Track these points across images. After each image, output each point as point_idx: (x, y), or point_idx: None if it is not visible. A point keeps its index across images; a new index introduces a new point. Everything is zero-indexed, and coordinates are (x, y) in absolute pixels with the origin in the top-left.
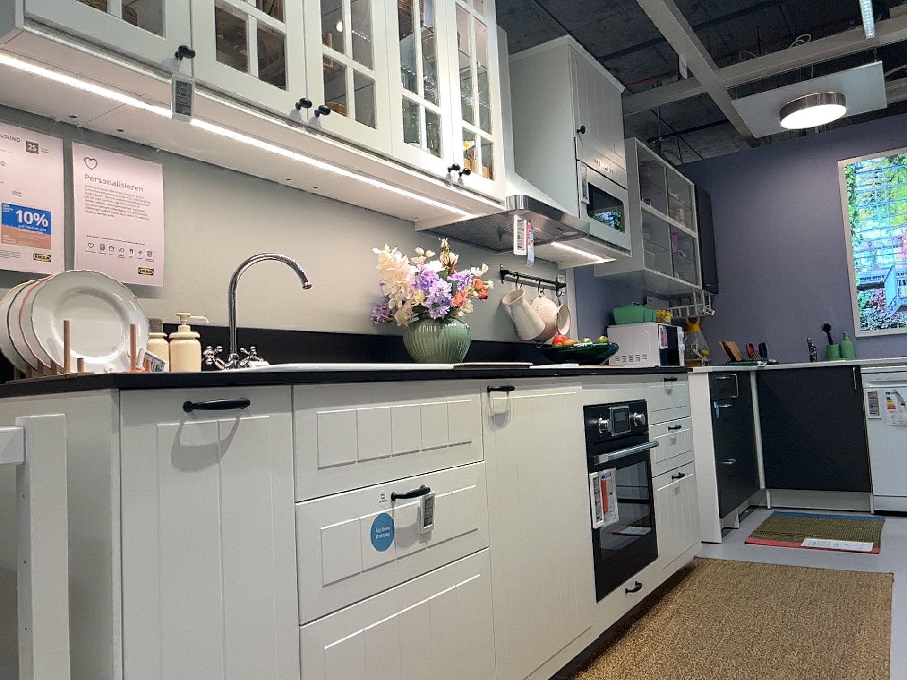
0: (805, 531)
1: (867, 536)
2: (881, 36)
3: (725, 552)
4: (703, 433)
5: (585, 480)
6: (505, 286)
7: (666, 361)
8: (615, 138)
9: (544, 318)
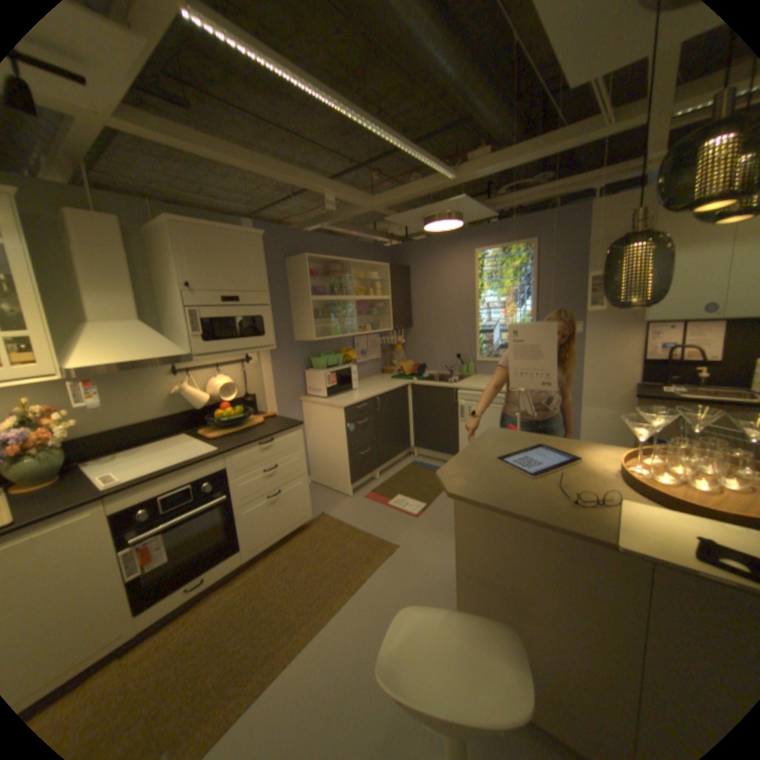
0: (404, 489)
1: (430, 497)
2: (461, 176)
3: (342, 509)
4: (342, 440)
5: (108, 561)
6: (177, 378)
7: (333, 392)
8: (247, 273)
9: (207, 395)
